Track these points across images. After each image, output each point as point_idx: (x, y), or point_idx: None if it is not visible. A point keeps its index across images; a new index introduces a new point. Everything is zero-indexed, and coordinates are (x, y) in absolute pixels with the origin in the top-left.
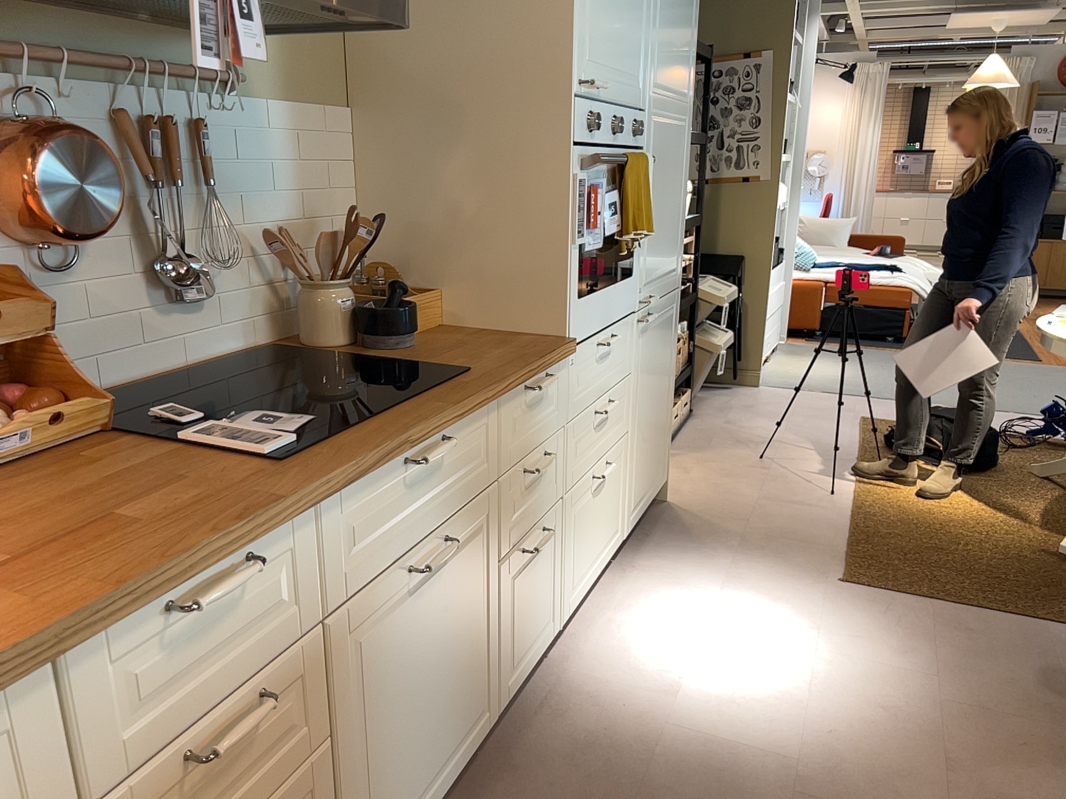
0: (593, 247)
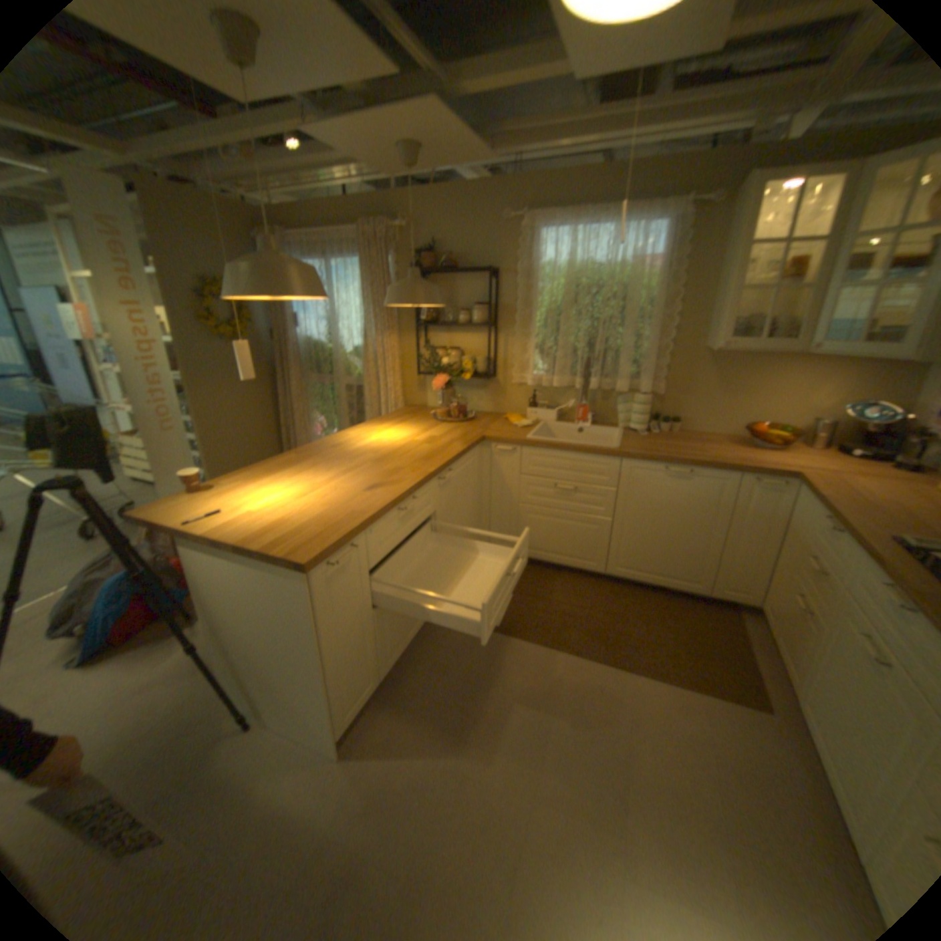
0: None
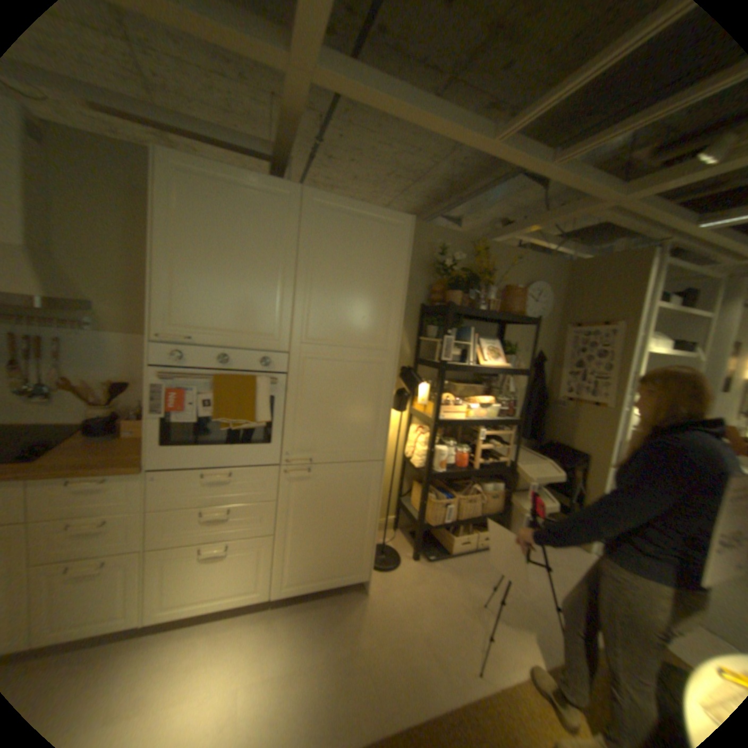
0: (181, 421)
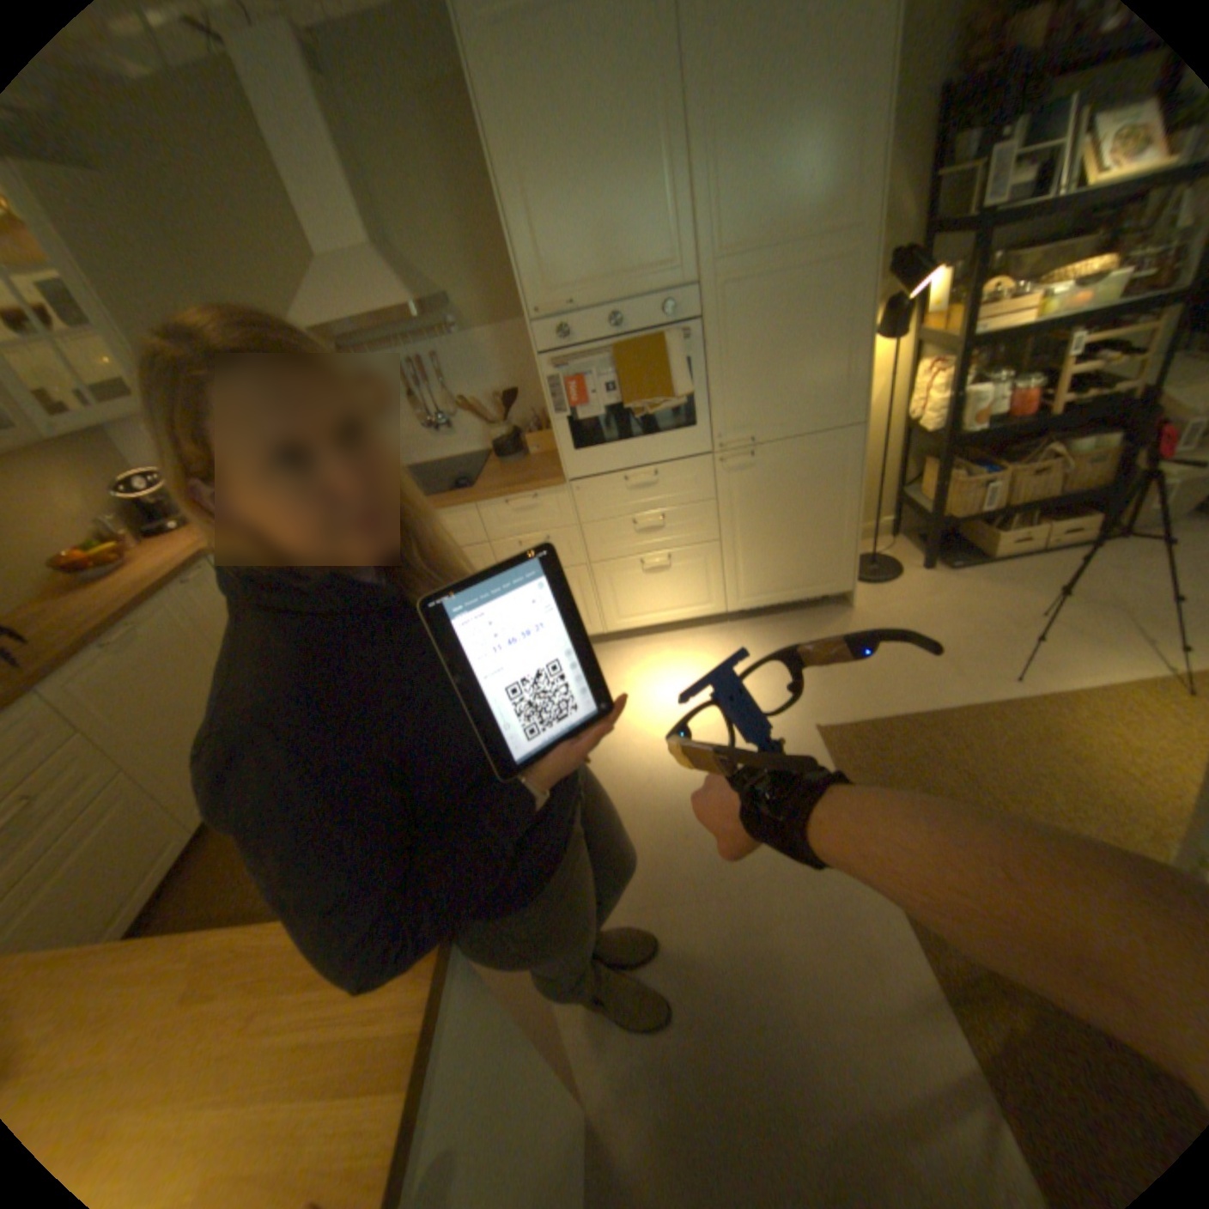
0: (588, 416)
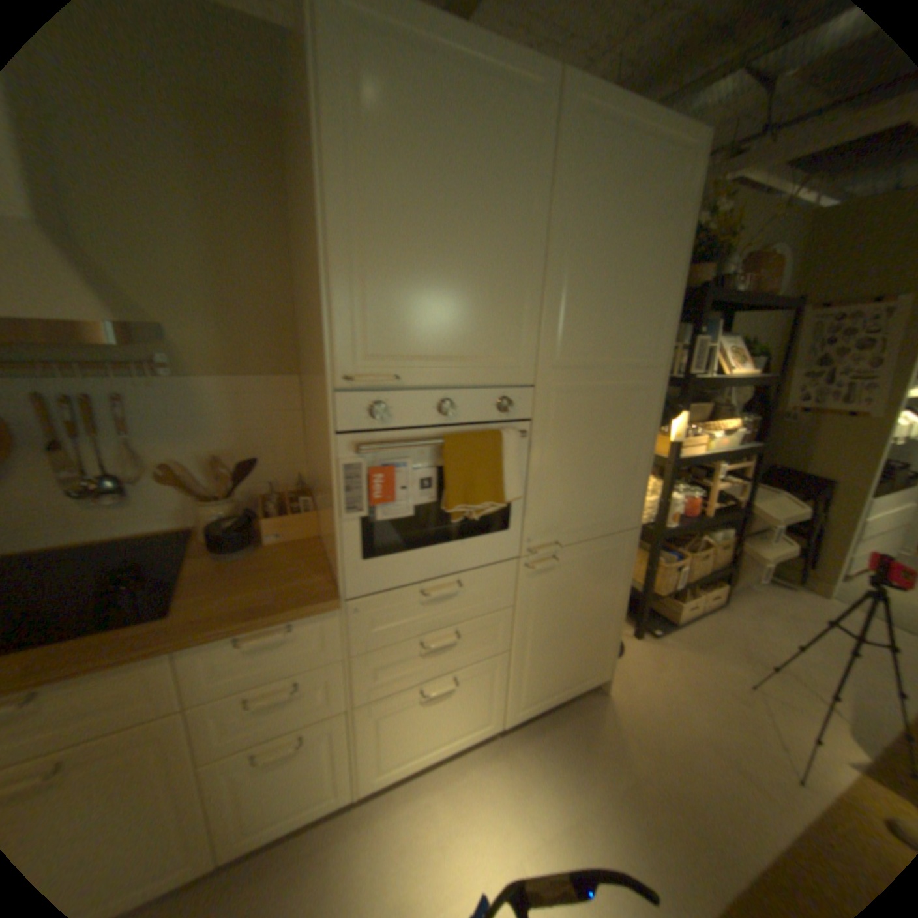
0: (395, 517)
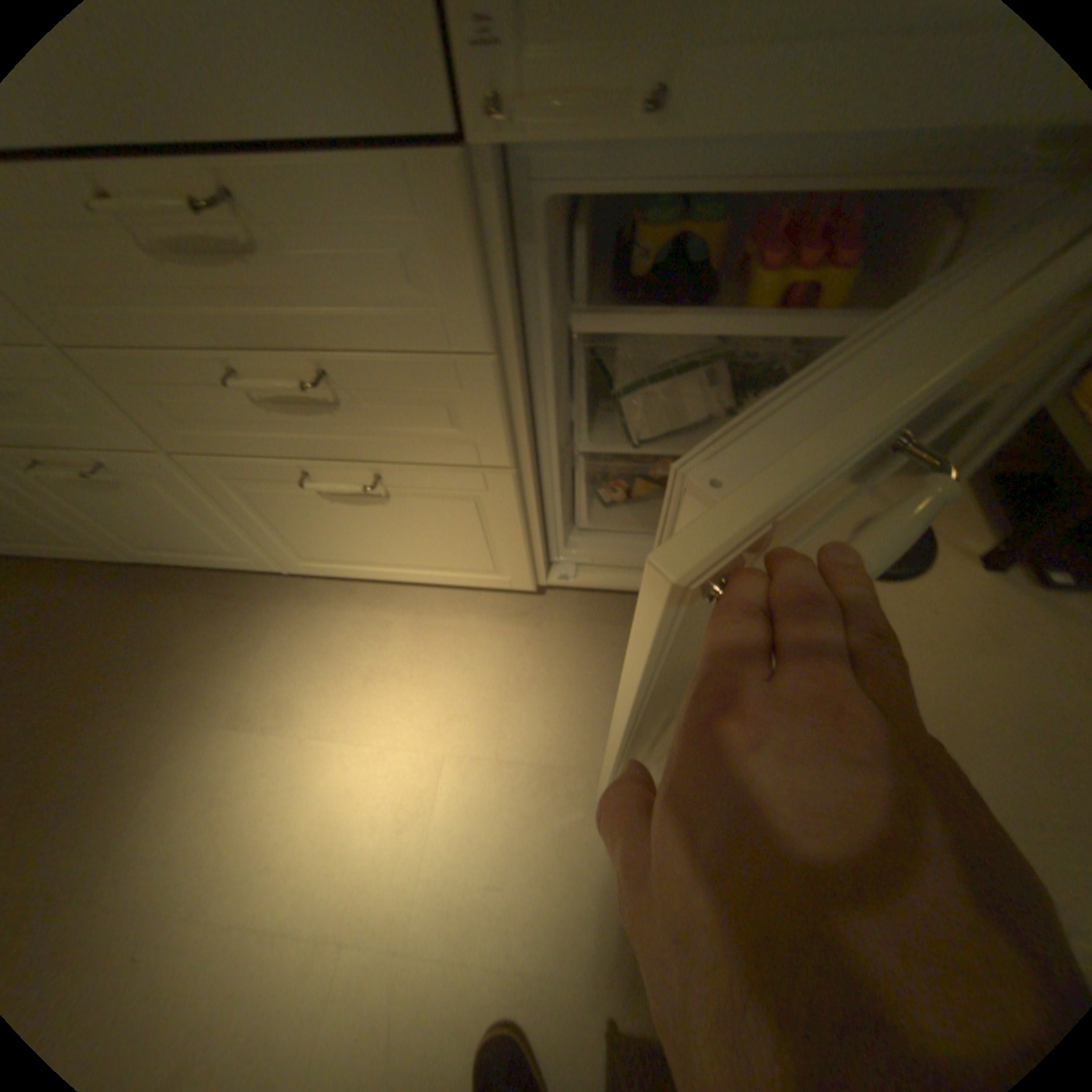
0: None
